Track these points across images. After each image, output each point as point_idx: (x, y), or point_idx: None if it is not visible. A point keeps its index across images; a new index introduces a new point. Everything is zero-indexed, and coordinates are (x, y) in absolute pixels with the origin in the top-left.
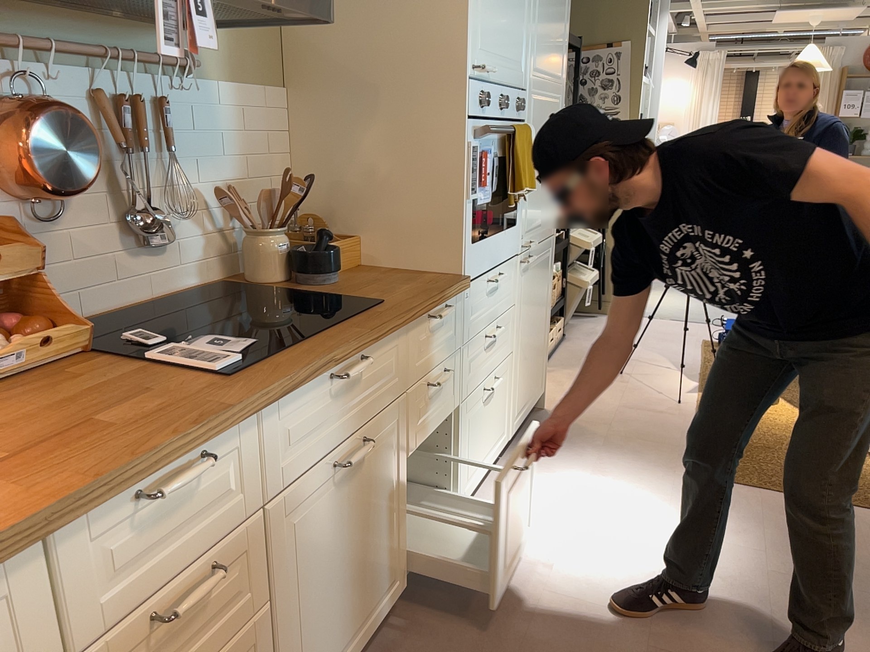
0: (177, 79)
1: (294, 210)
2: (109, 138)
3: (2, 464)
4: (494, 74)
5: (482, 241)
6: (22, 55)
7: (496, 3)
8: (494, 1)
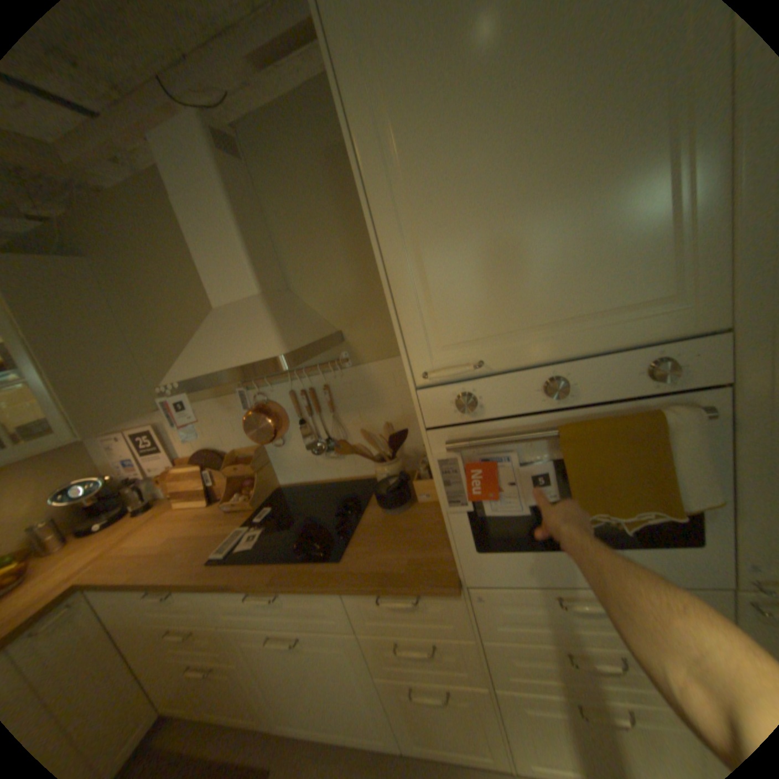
0: (334, 372)
1: (393, 452)
2: (302, 409)
3: (150, 559)
4: (507, 357)
5: (518, 555)
6: (262, 384)
7: (487, 260)
8: (474, 264)
